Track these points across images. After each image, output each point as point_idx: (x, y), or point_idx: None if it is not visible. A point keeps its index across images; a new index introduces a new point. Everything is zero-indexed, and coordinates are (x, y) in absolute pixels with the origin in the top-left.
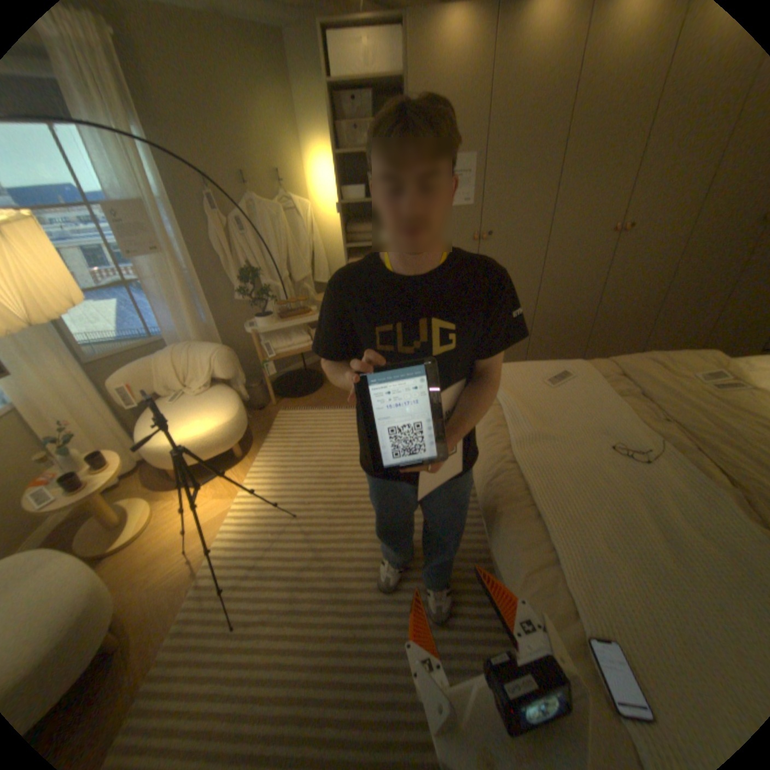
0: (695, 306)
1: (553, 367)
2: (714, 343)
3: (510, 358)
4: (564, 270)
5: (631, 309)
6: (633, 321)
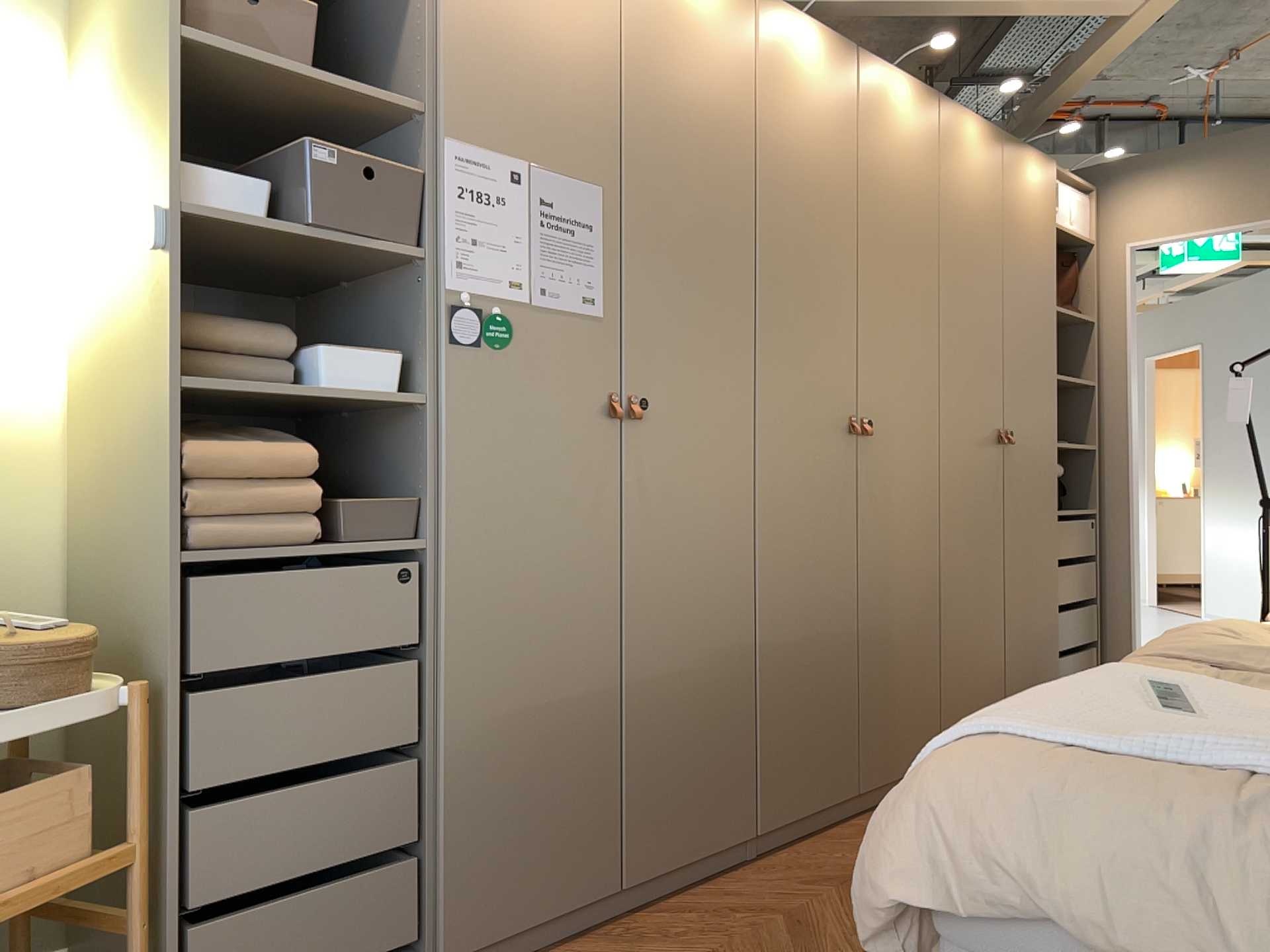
0: (978, 604)
1: (1110, 683)
2: (1015, 688)
3: (726, 807)
4: (795, 515)
5: (906, 618)
6: (914, 646)
